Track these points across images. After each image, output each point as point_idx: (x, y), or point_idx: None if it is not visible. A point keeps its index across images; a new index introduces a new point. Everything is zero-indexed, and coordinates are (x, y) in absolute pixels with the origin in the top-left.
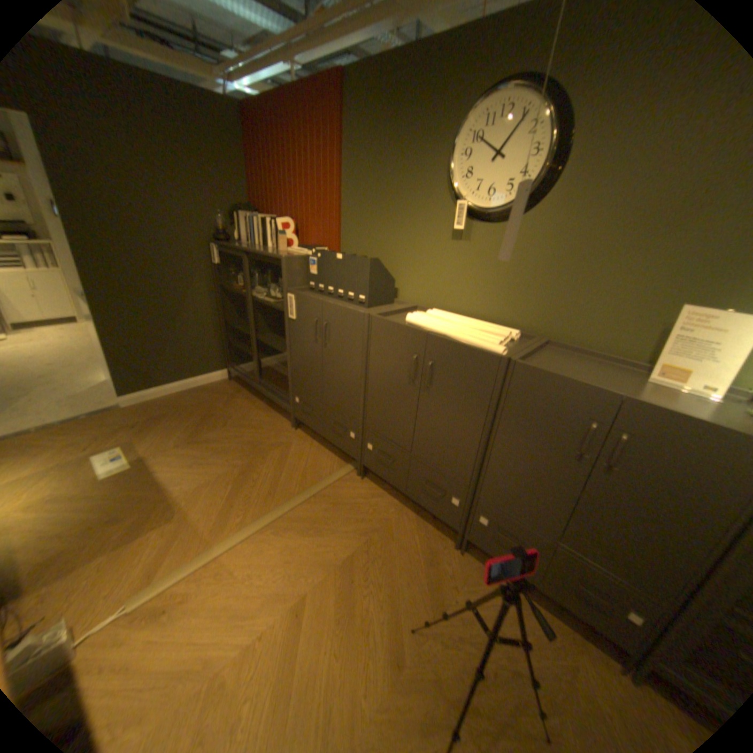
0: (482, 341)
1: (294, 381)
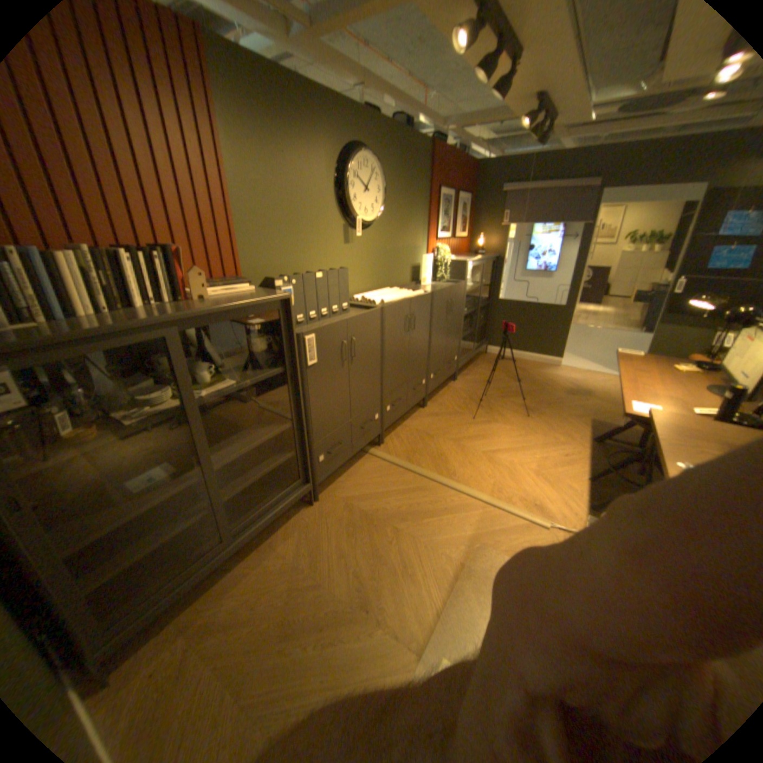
0: (418, 292)
1: (316, 443)
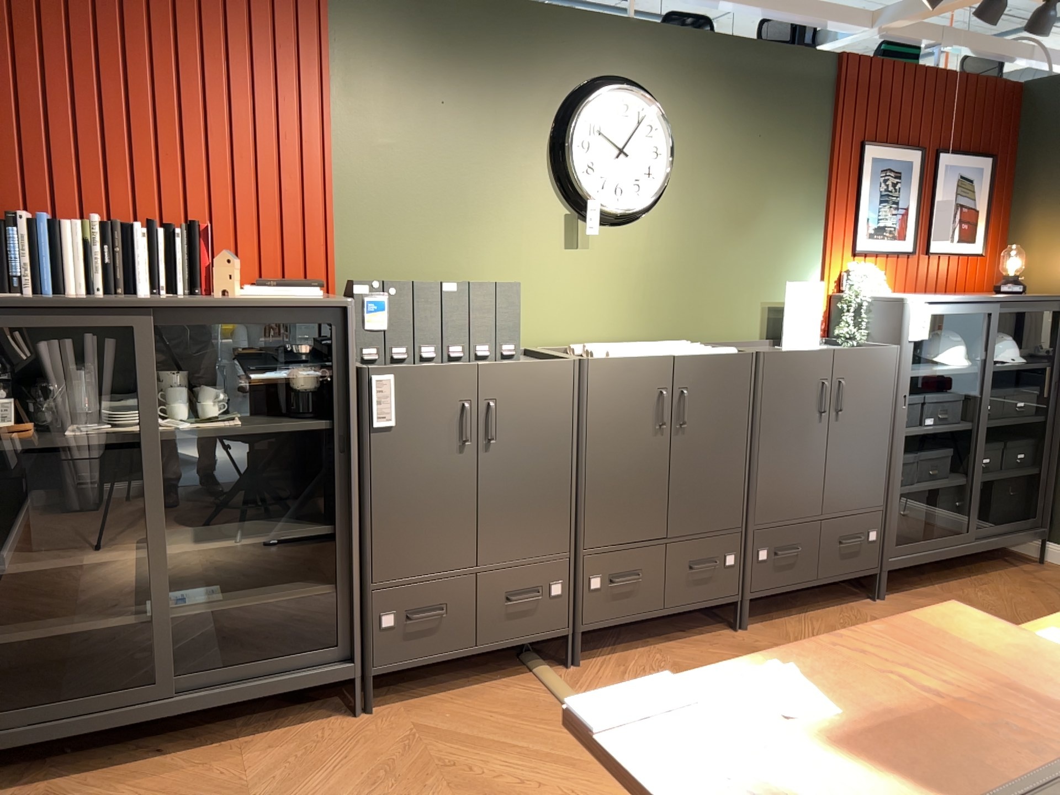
0: (713, 349)
1: (370, 583)
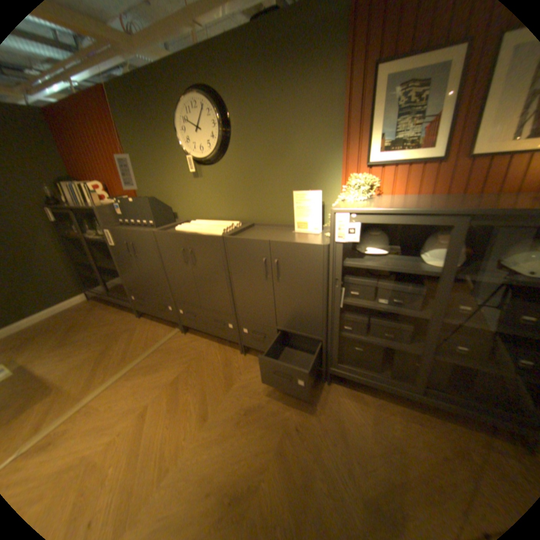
0: (212, 232)
1: (127, 287)
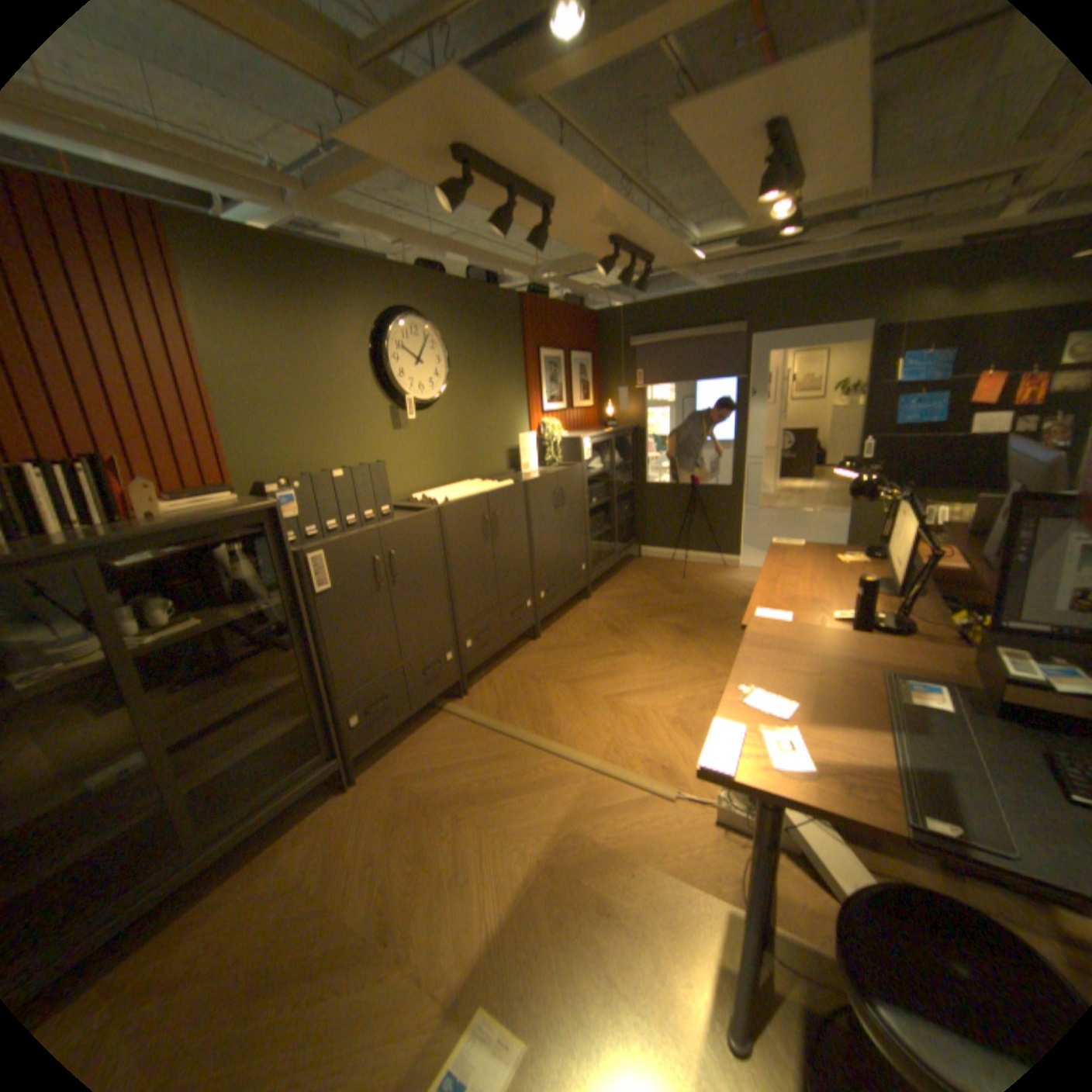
0: (501, 484)
1: (339, 701)
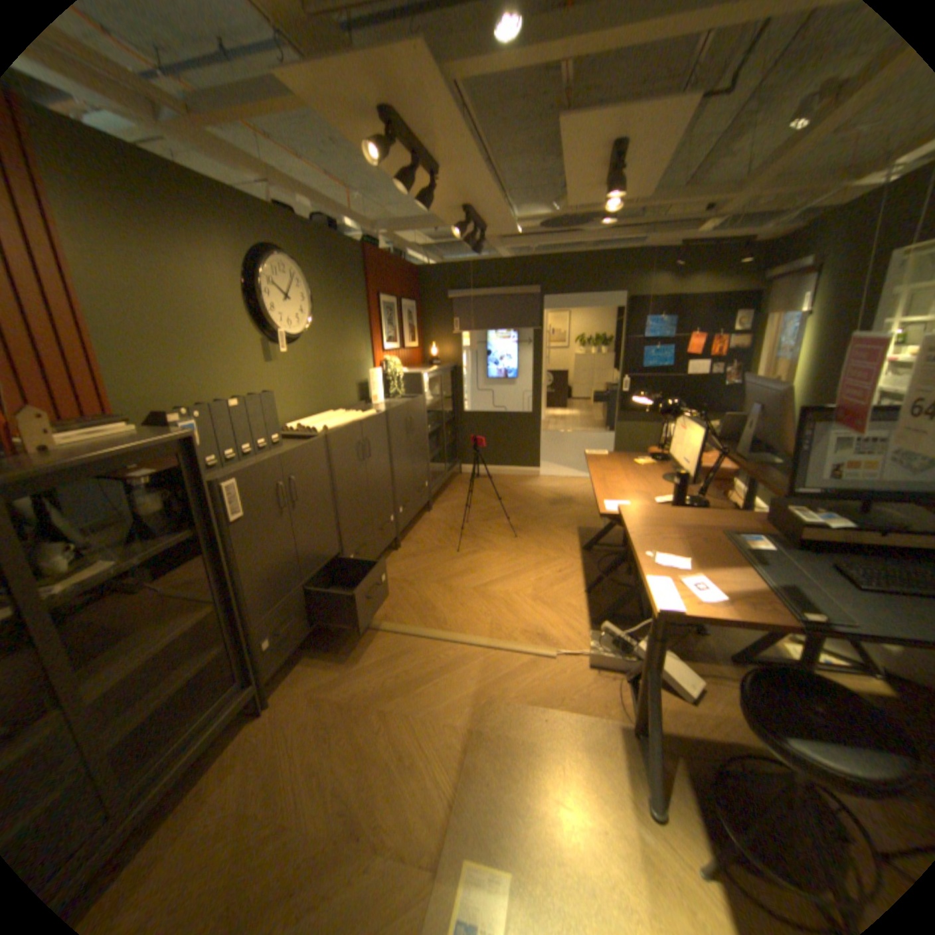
0: (367, 413)
1: (252, 627)
